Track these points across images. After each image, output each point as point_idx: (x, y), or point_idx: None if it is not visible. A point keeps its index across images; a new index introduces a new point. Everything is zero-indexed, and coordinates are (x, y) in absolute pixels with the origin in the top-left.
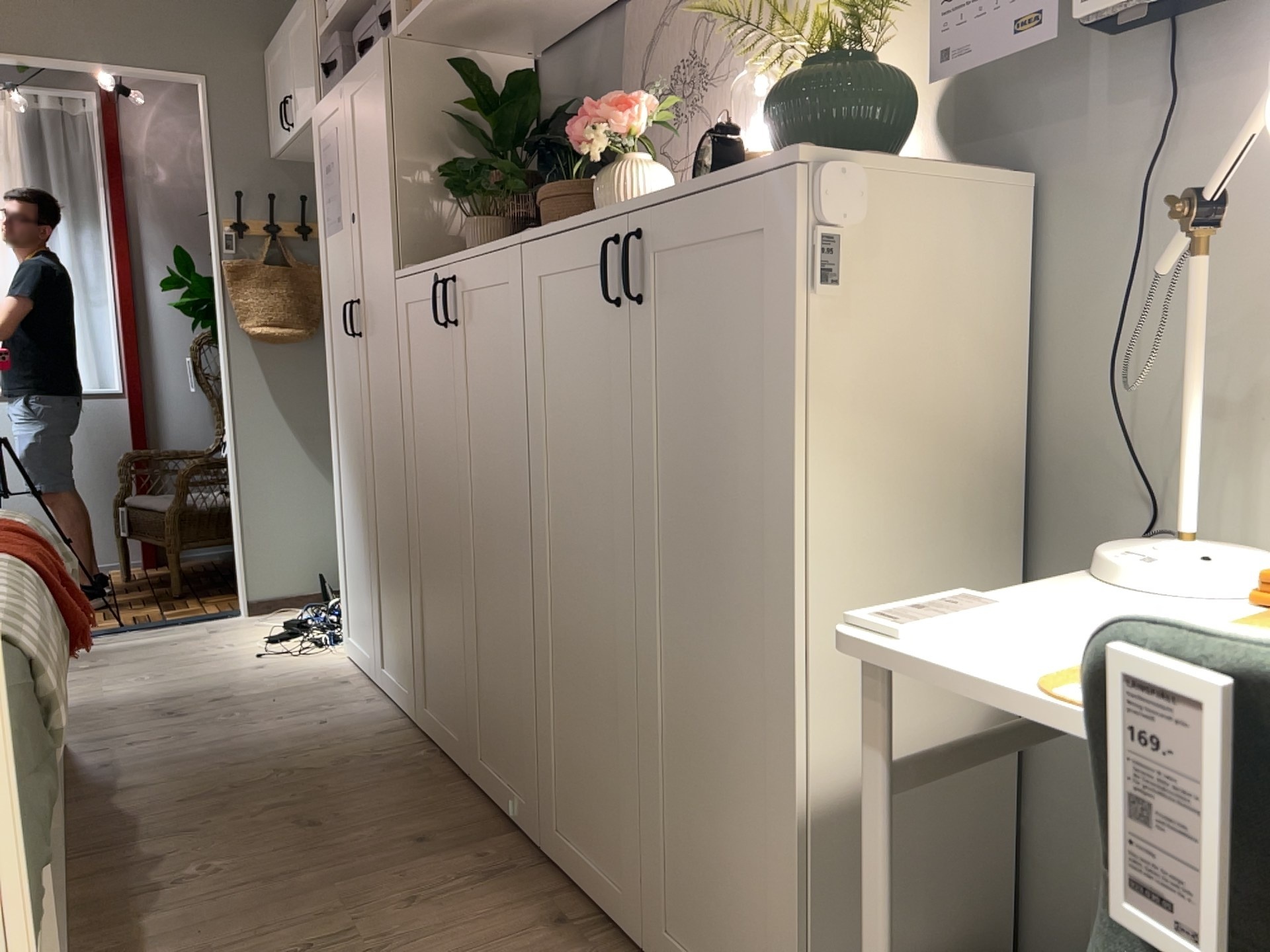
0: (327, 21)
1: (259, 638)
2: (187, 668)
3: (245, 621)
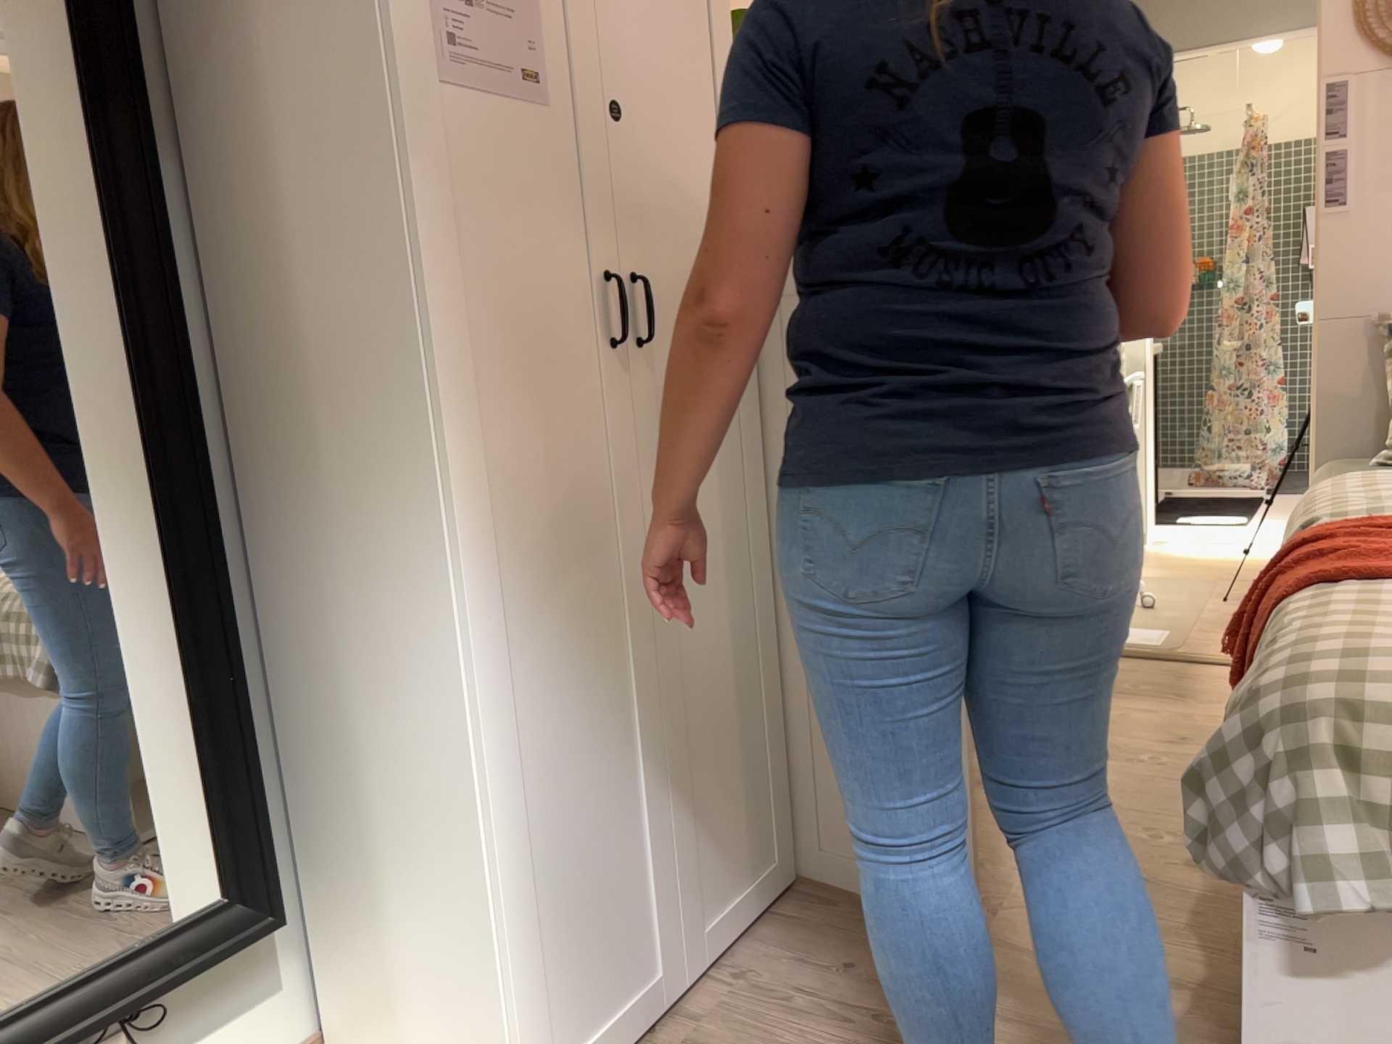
0: None
1: None
2: None
3: None
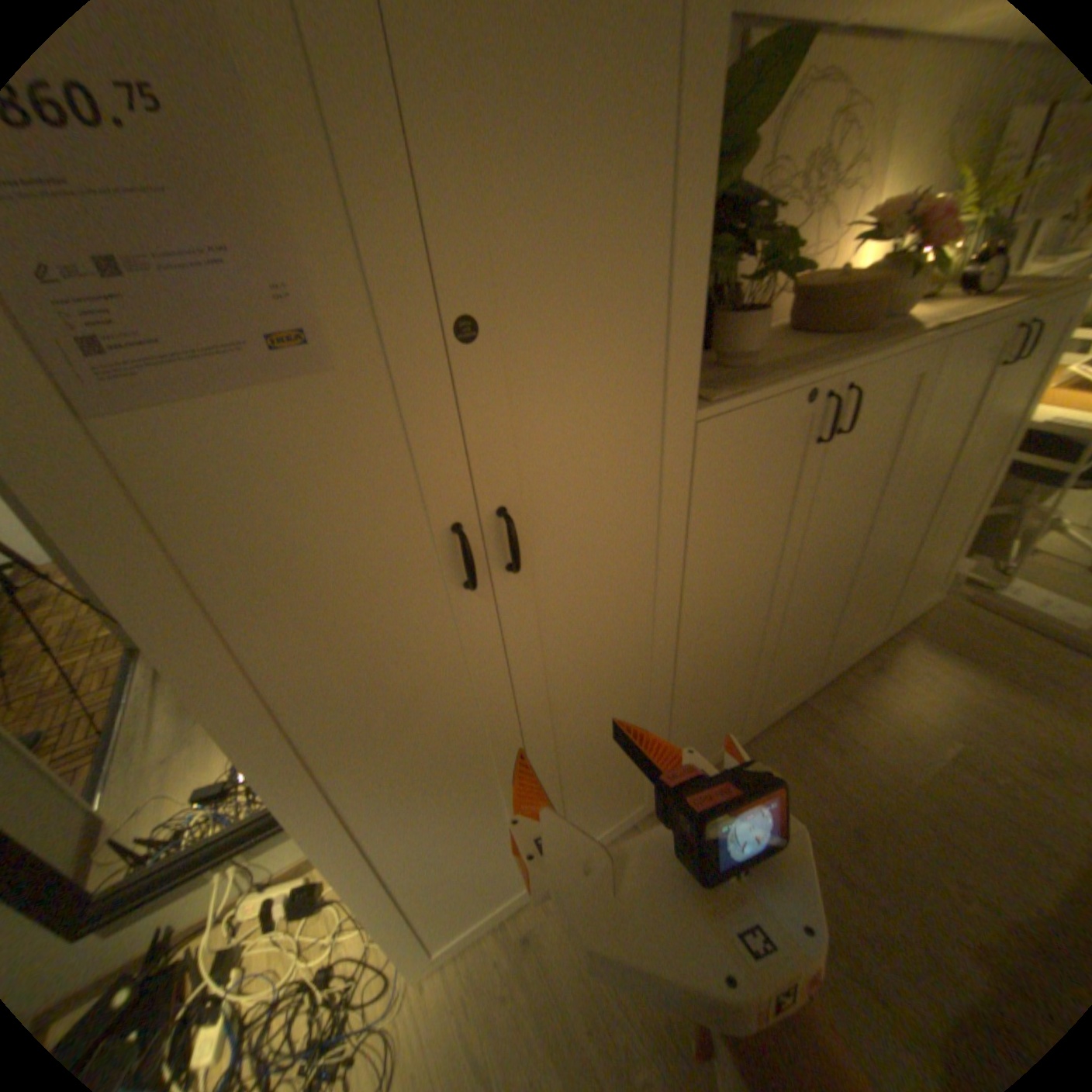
0: None
1: None
2: None
3: None
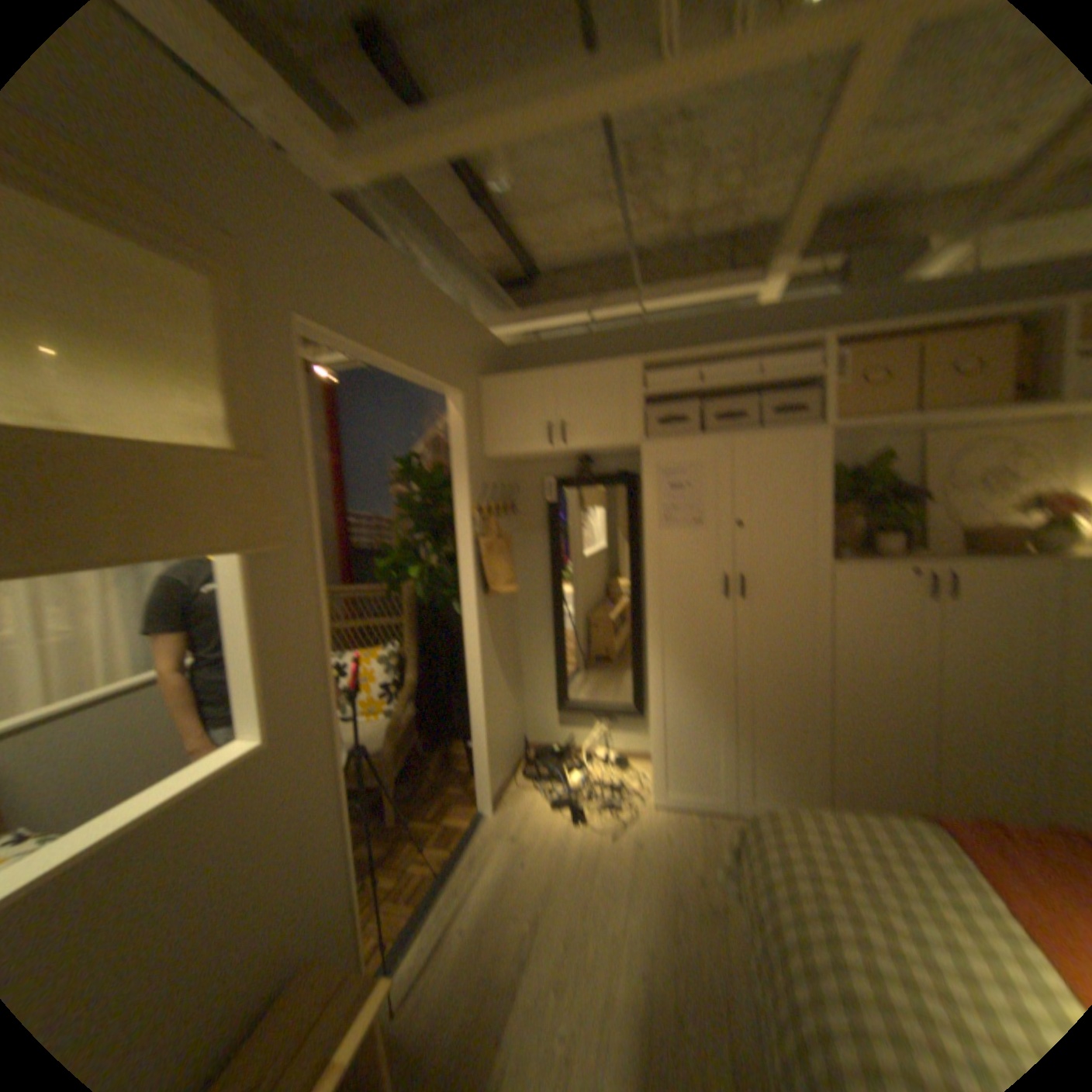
0: (667, 390)
1: (561, 826)
2: (600, 877)
3: (505, 820)
